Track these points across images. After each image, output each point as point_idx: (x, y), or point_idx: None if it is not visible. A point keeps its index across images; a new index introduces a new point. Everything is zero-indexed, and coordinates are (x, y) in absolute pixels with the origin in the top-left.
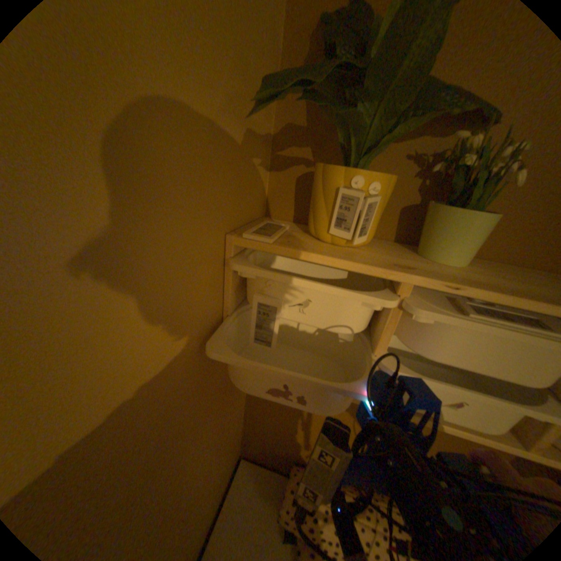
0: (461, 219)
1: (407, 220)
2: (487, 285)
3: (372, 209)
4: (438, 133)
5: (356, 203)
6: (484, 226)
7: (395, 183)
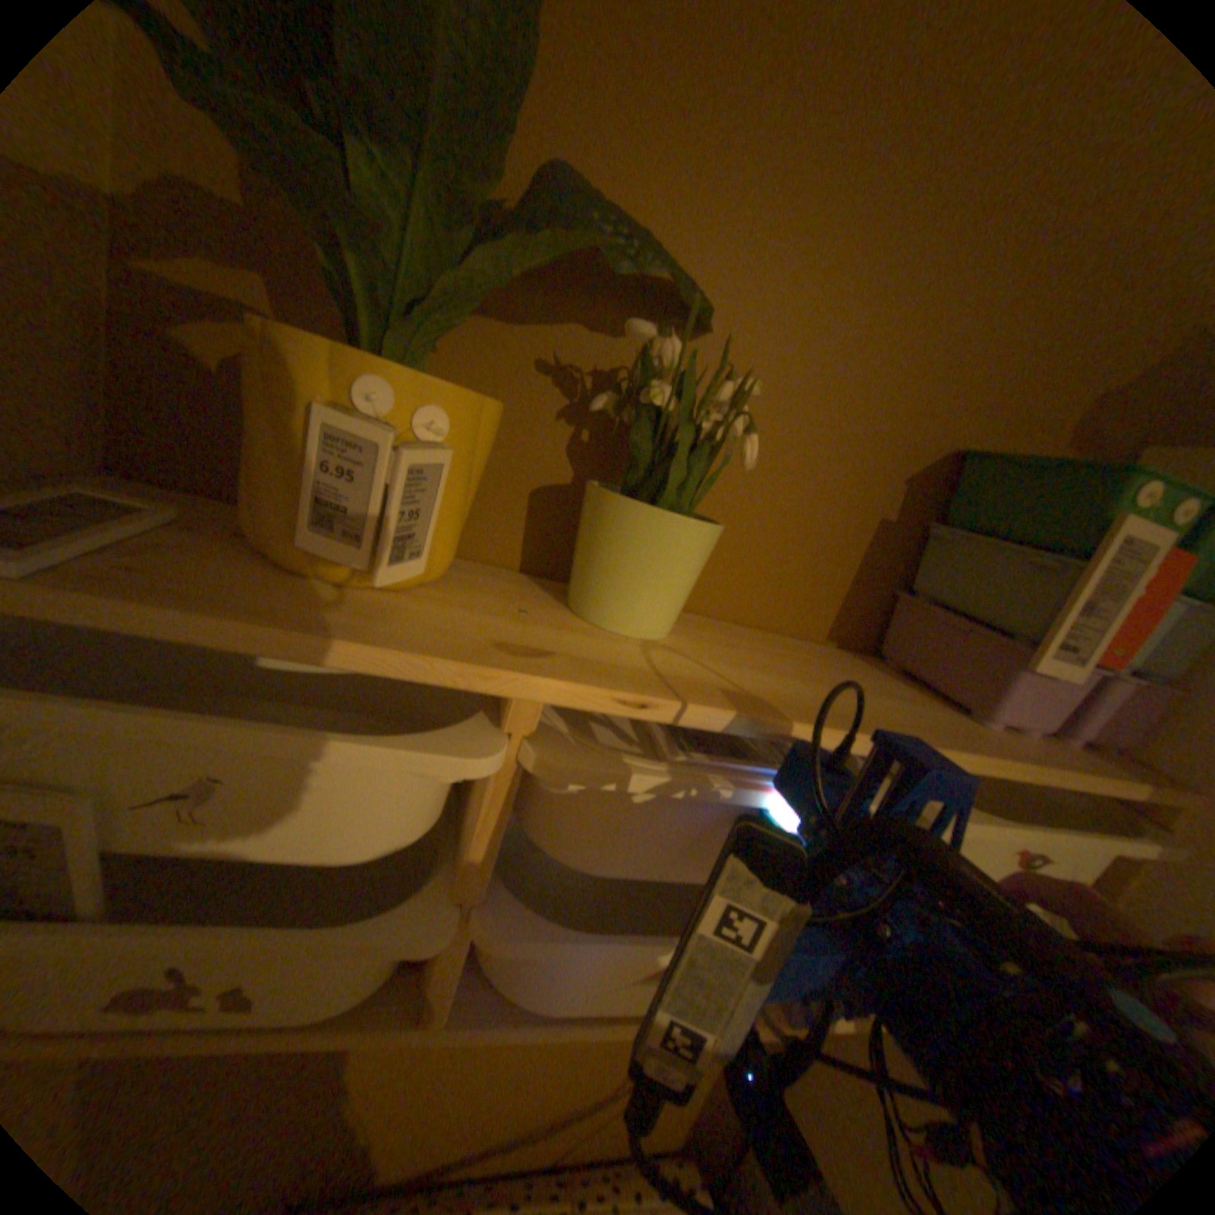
0: (650, 533)
1: (546, 523)
2: (701, 693)
3: (431, 485)
4: (603, 328)
5: (376, 462)
6: (692, 550)
7: (498, 424)
